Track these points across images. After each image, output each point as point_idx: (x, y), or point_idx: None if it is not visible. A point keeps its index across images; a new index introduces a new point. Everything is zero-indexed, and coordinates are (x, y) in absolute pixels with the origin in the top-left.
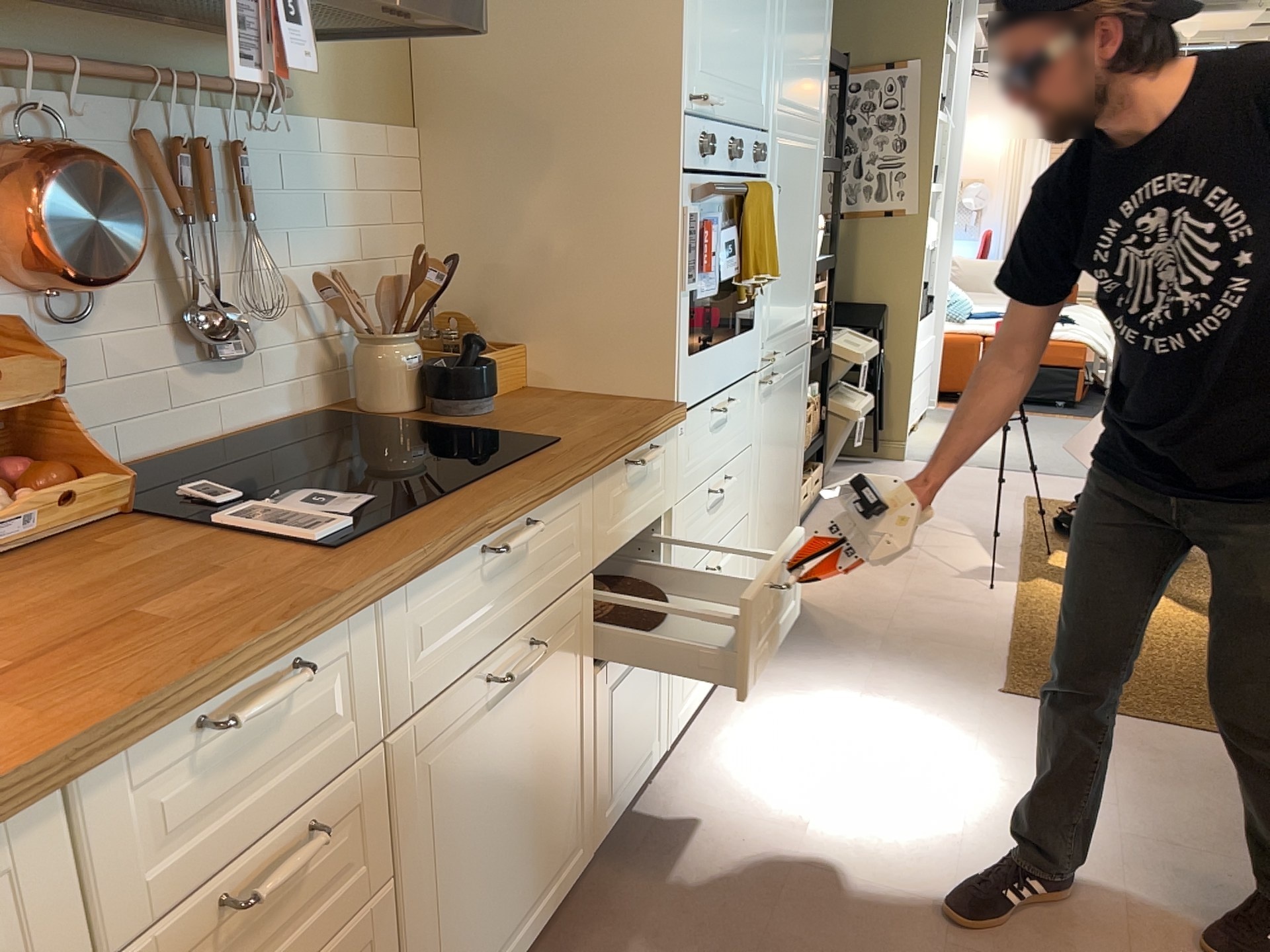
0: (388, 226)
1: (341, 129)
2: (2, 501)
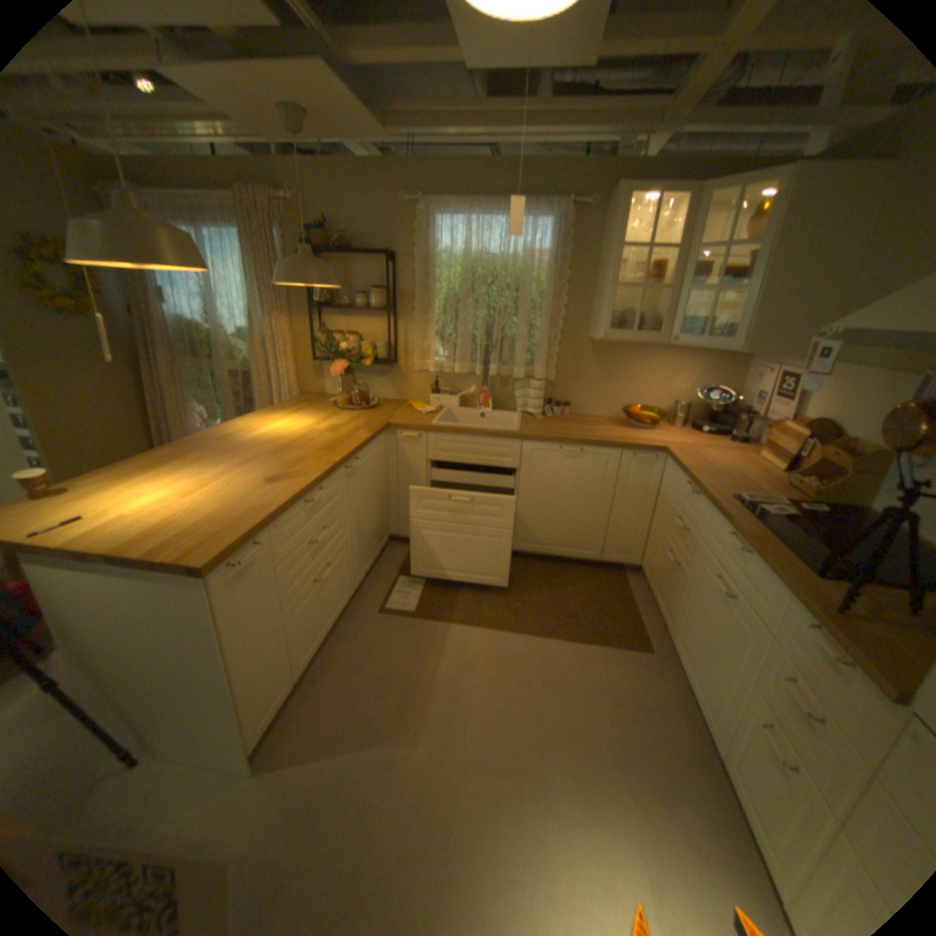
0: None
1: None
2: (811, 481)
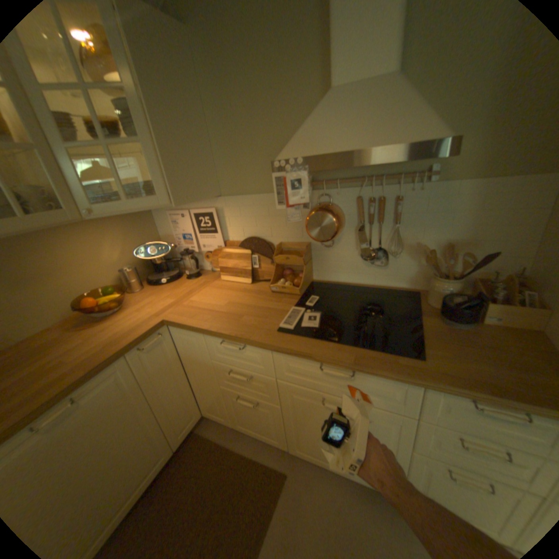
0: (504, 225)
1: (476, 181)
2: (282, 282)
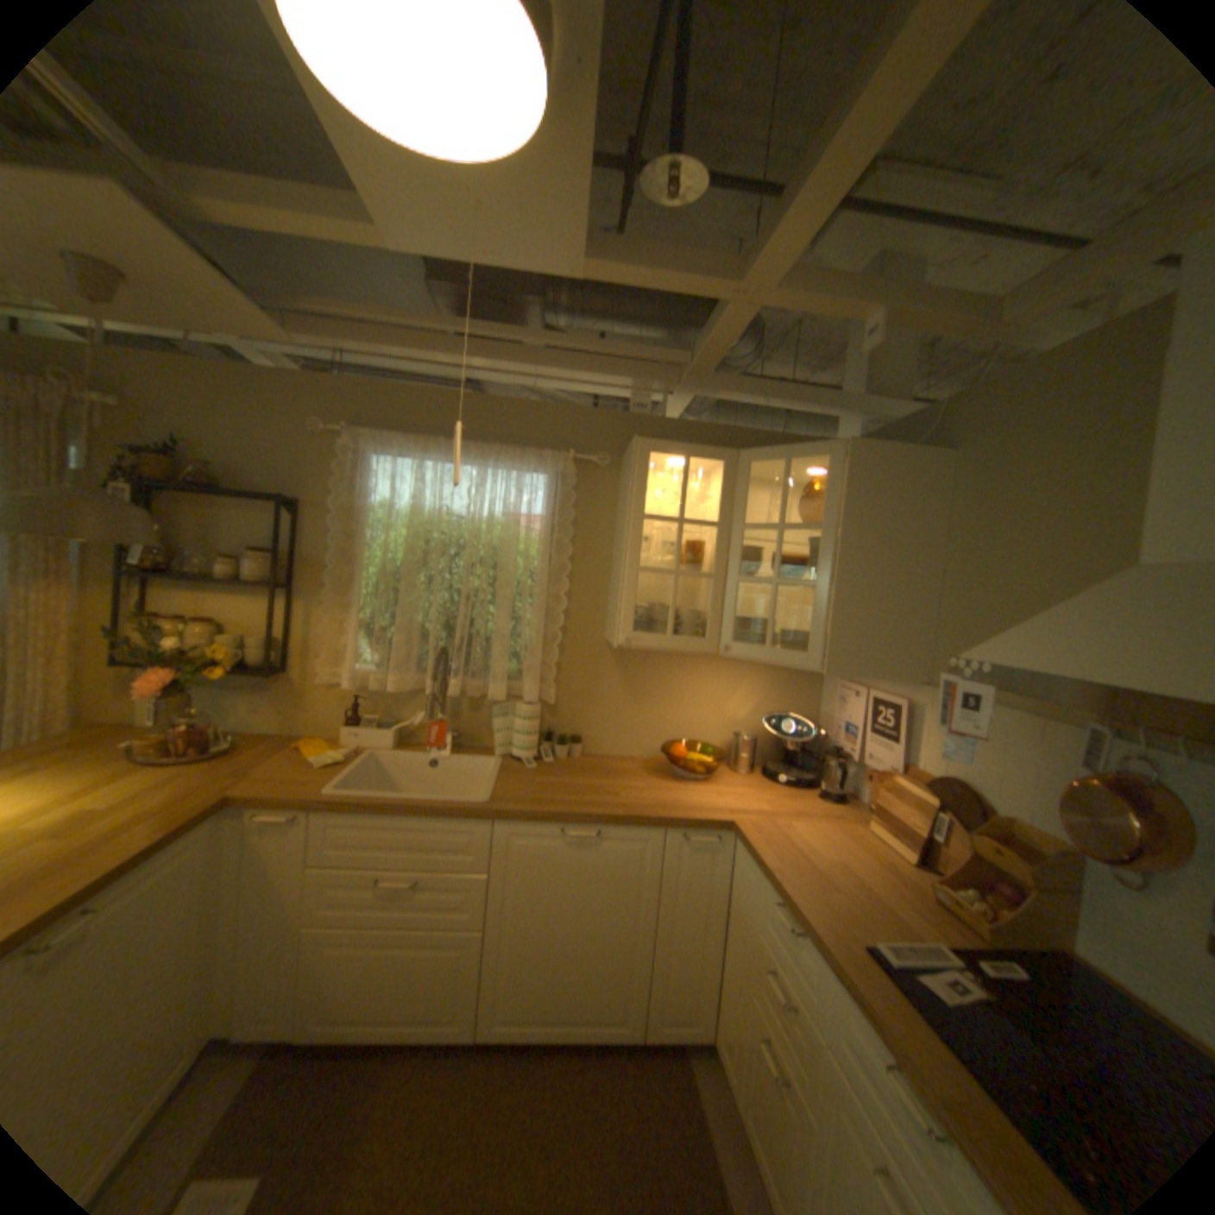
0: None
1: None
2: (971, 900)
